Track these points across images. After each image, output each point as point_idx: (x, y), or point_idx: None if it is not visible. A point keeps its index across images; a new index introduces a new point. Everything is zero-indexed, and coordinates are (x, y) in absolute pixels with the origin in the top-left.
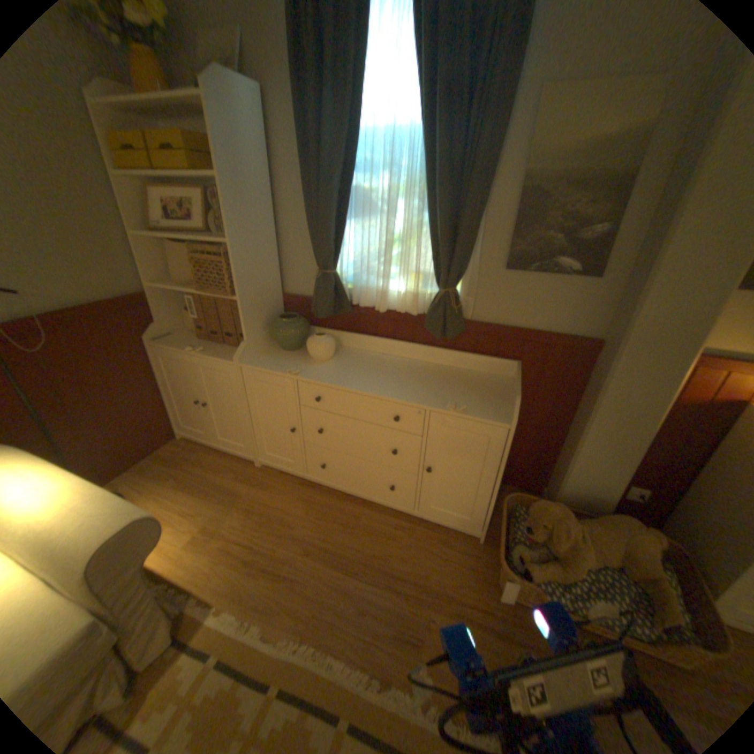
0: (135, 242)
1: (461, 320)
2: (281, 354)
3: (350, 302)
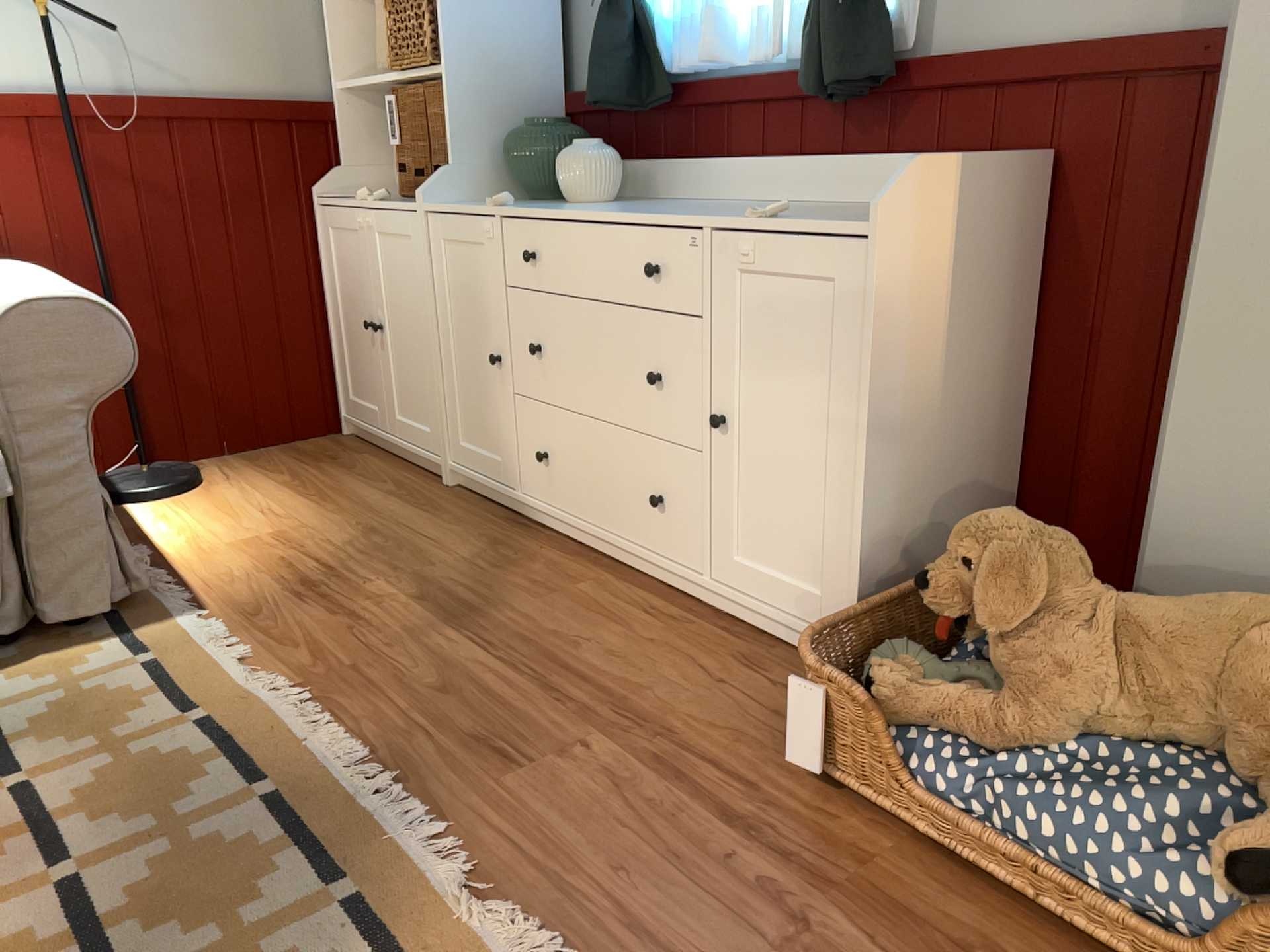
0: (330, 6)
1: (874, 46)
2: (516, 203)
3: (664, 72)
